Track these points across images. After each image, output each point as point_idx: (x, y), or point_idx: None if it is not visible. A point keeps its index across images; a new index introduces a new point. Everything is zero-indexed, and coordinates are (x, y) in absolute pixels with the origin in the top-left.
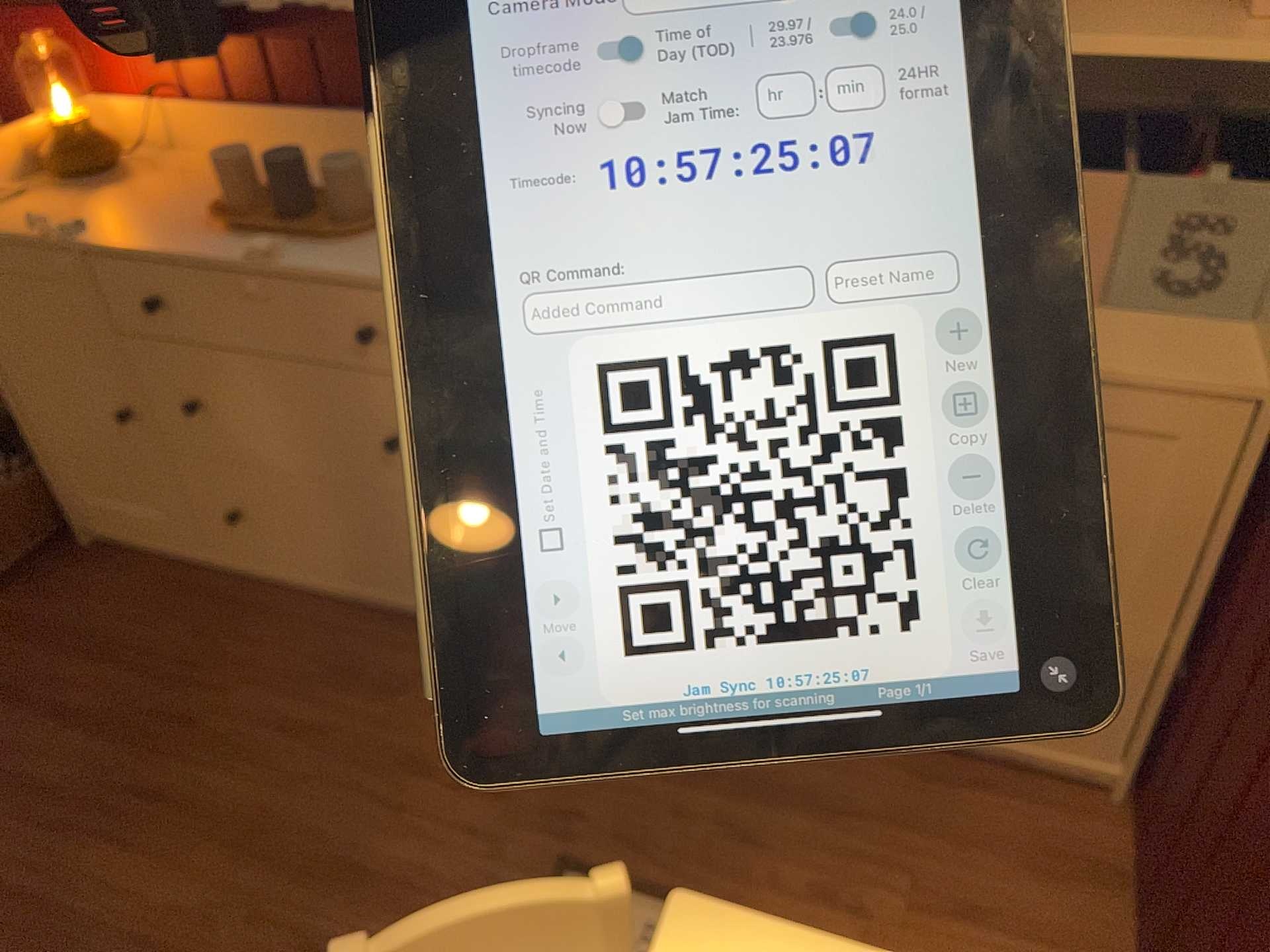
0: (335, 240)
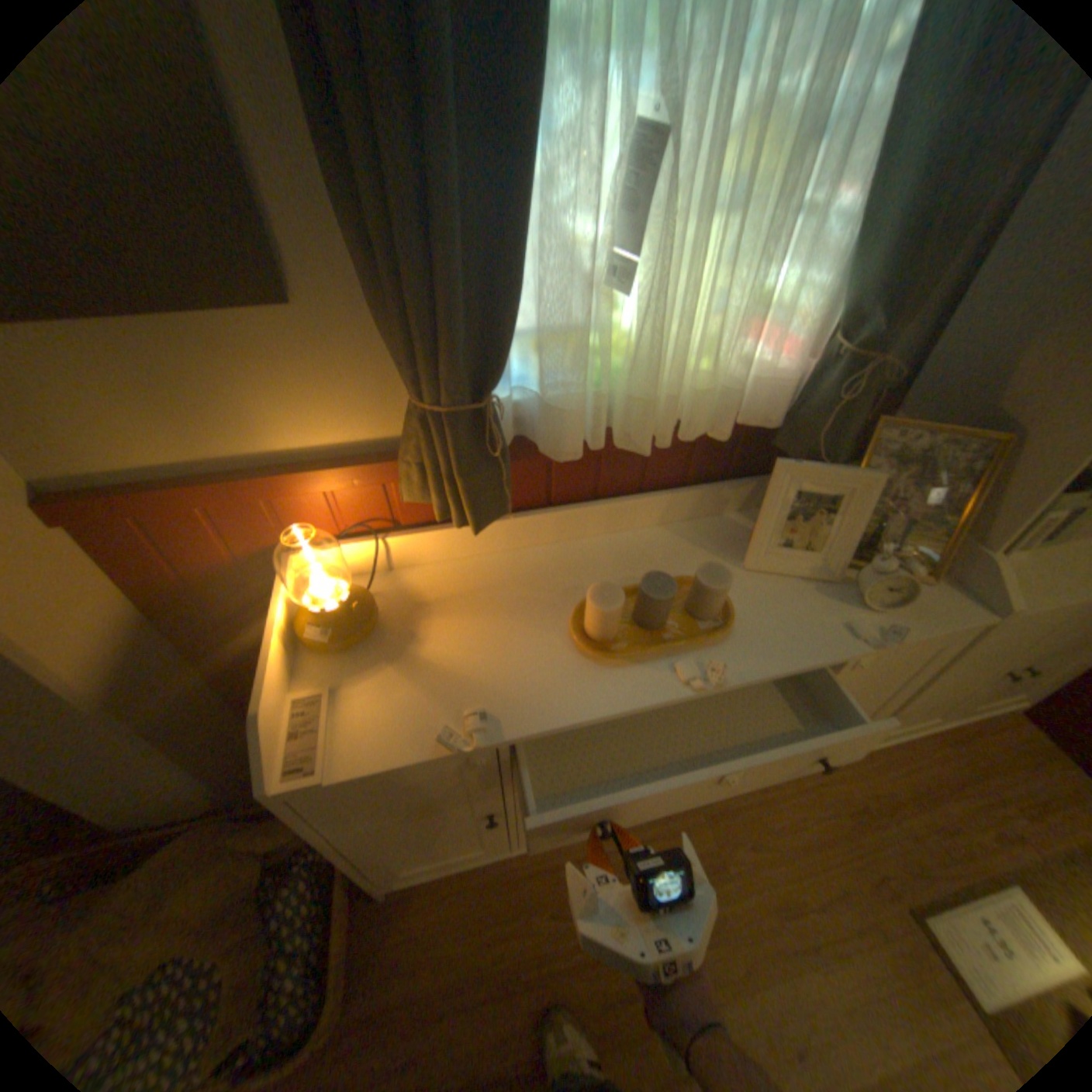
0: (710, 633)
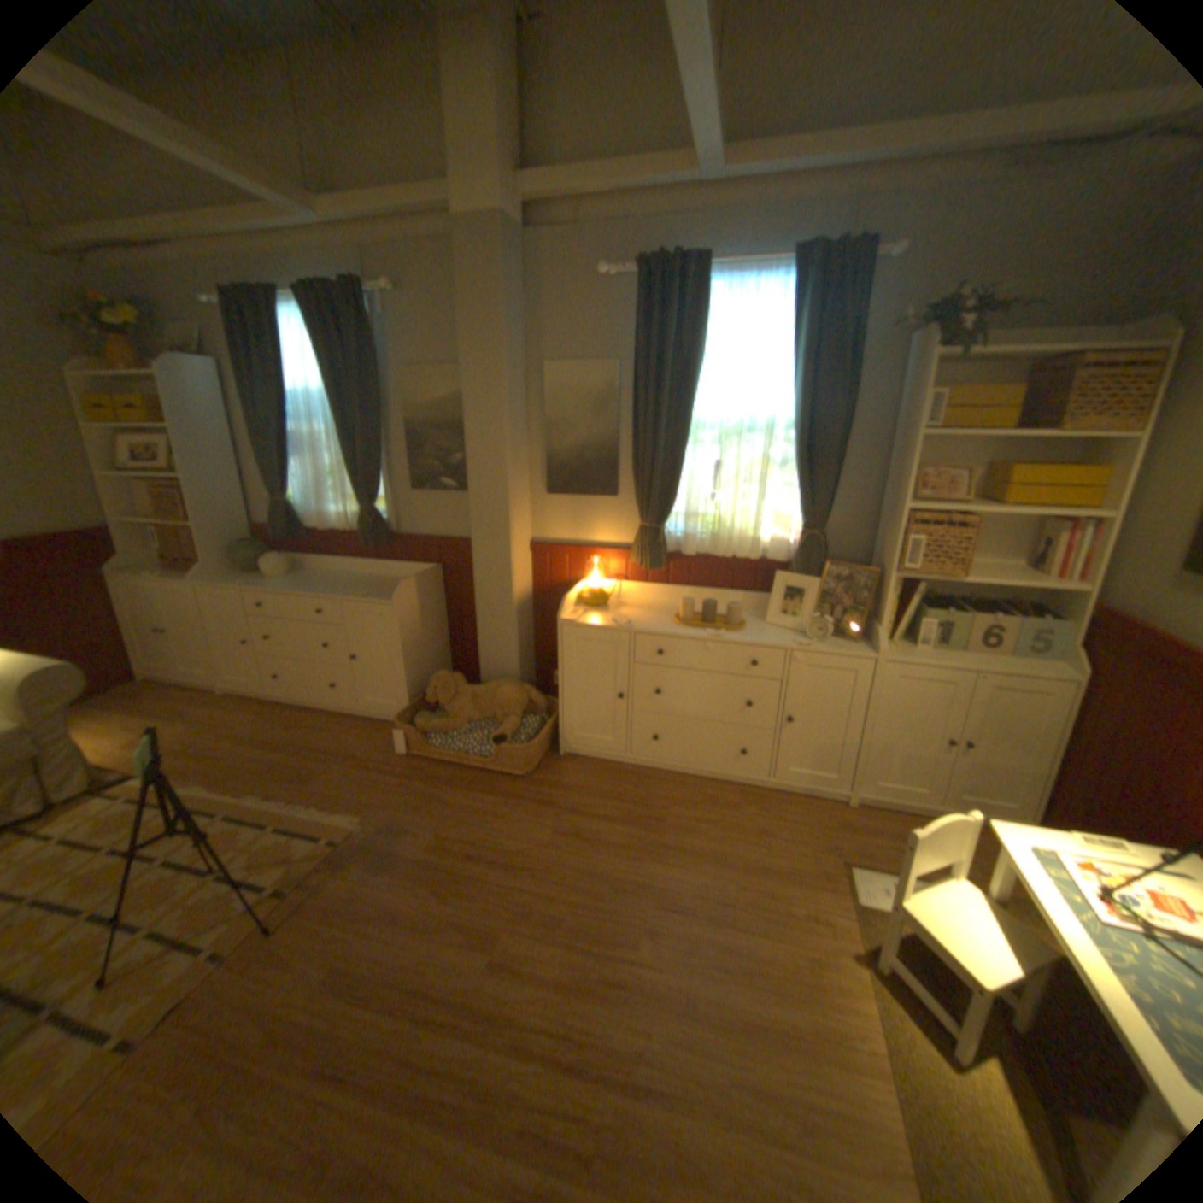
0: (728, 630)
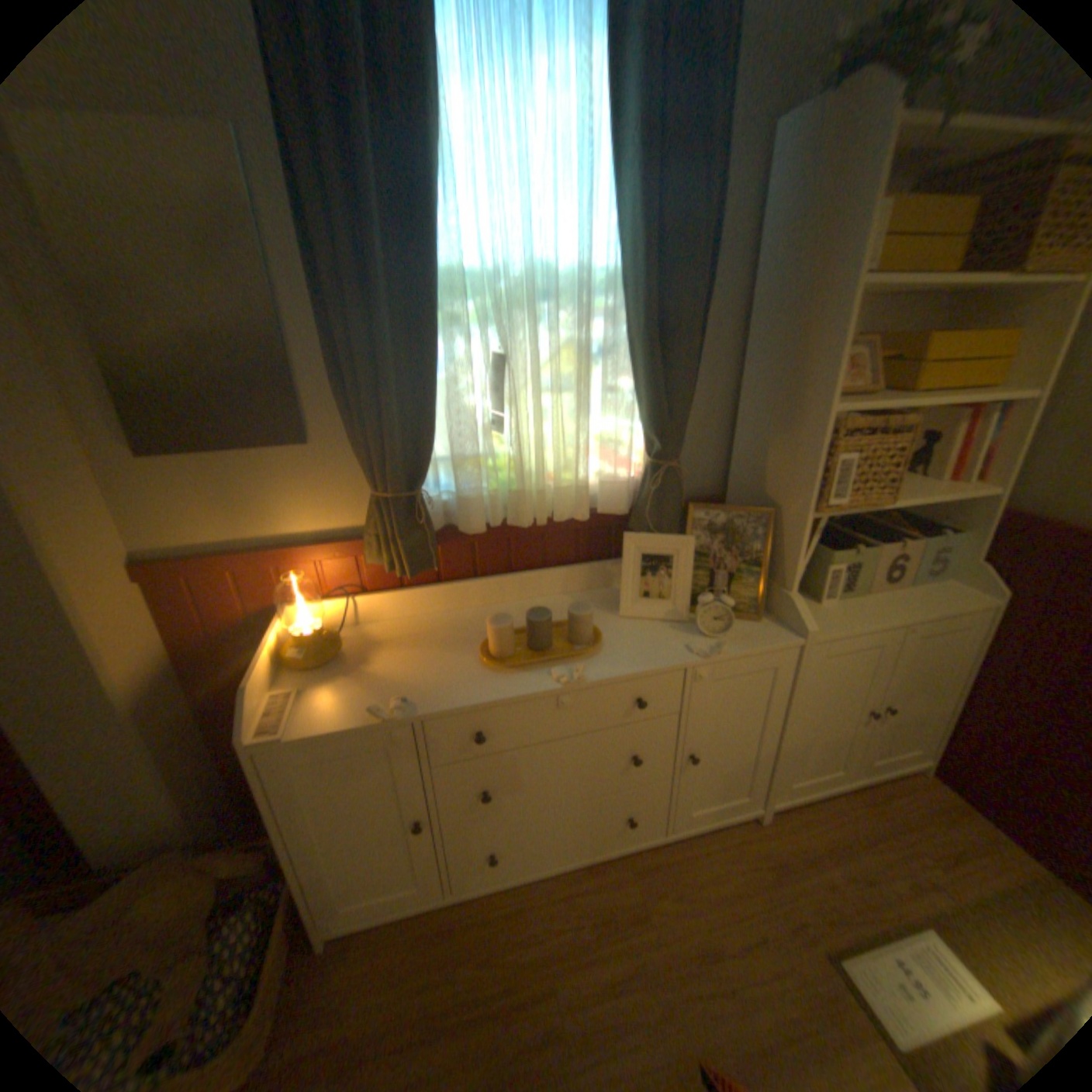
0: (582, 654)
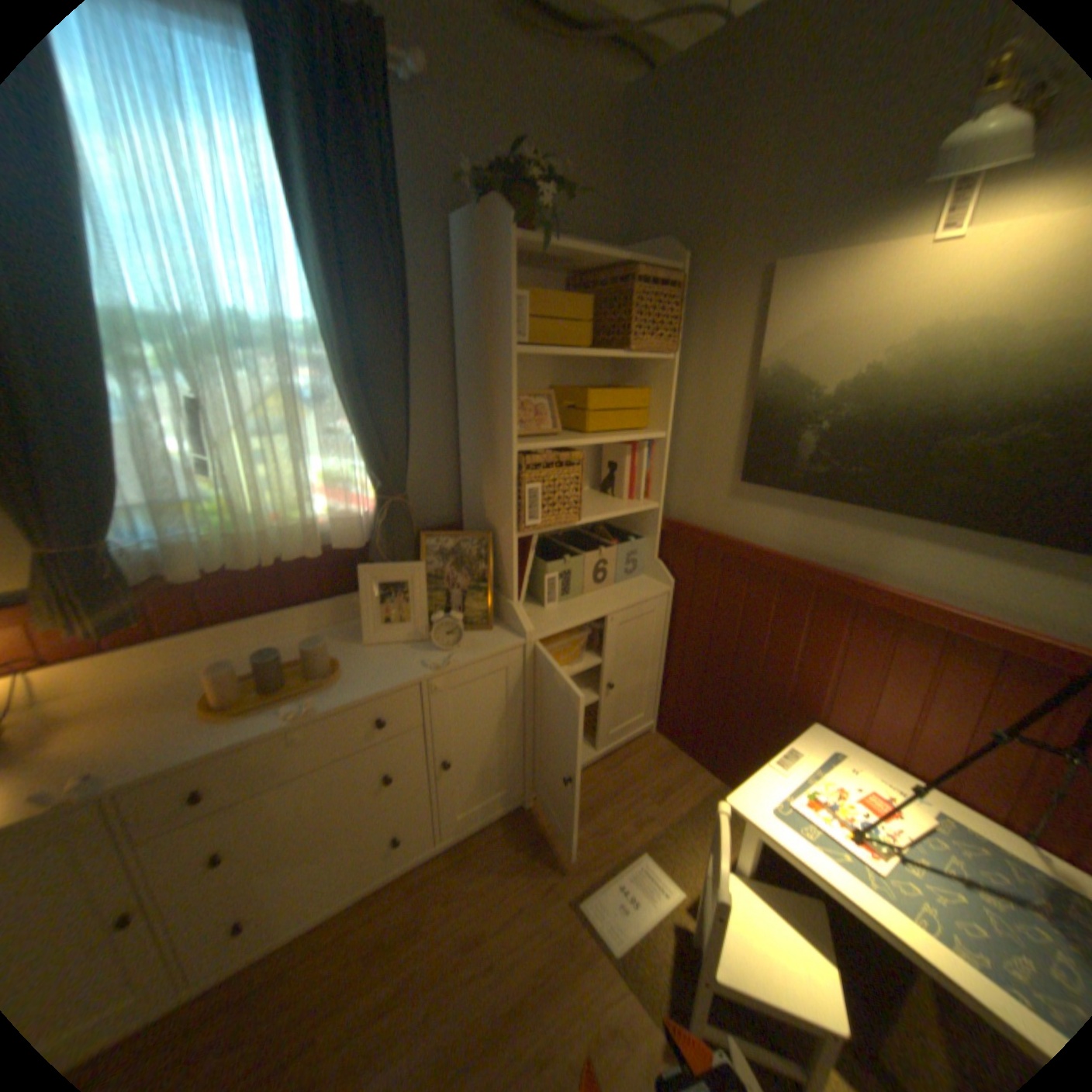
0: (316, 689)
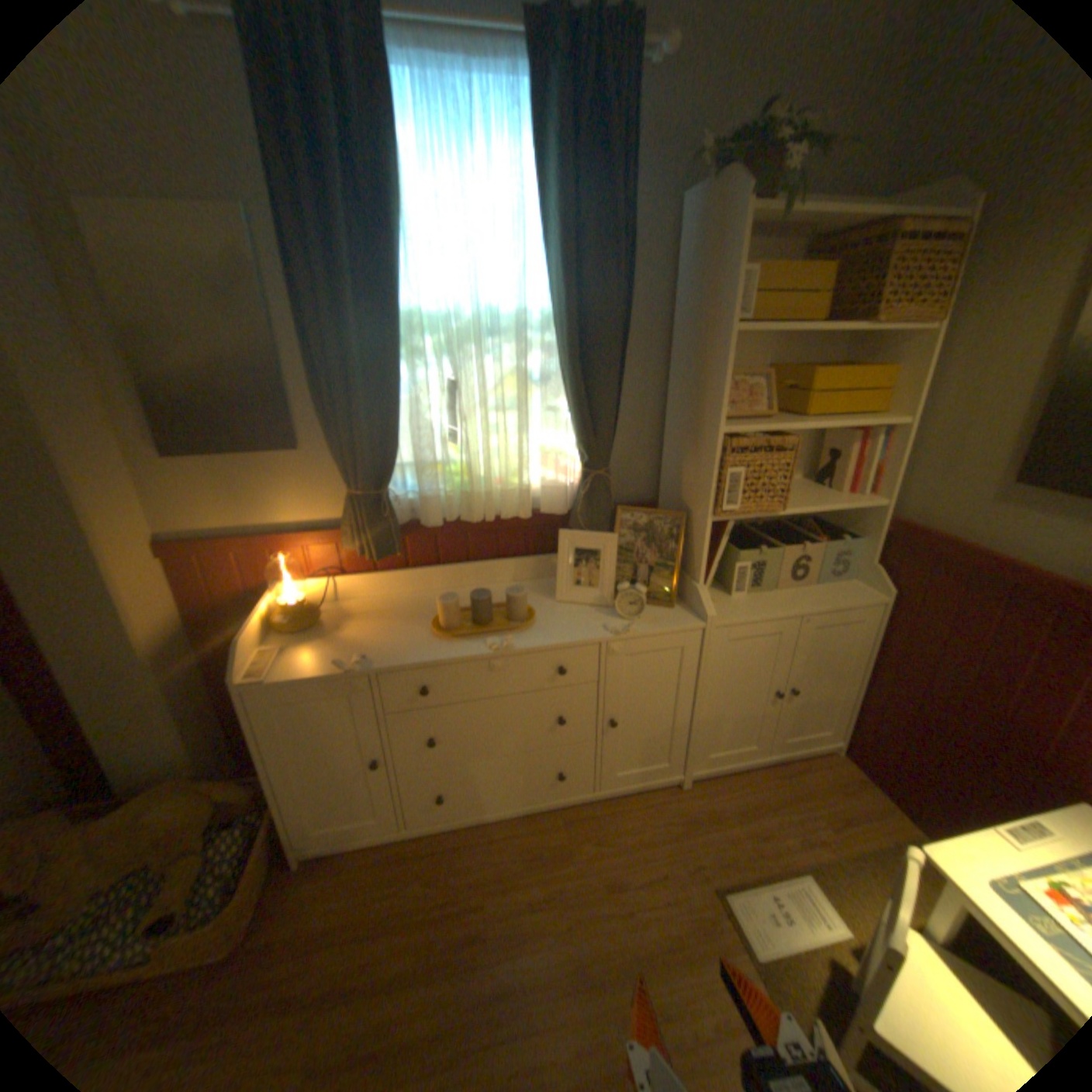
0: (515, 629)
